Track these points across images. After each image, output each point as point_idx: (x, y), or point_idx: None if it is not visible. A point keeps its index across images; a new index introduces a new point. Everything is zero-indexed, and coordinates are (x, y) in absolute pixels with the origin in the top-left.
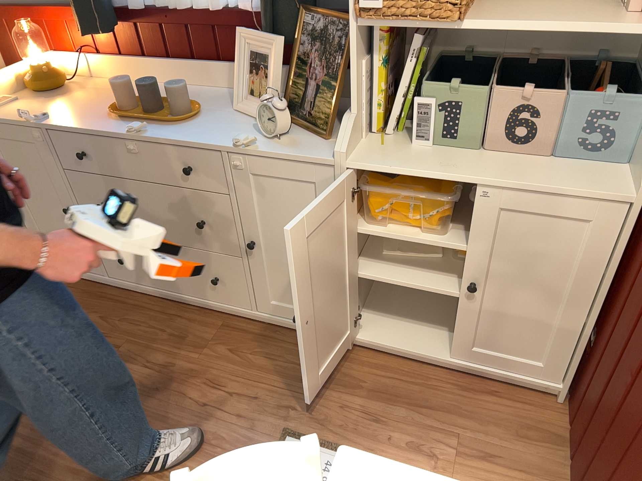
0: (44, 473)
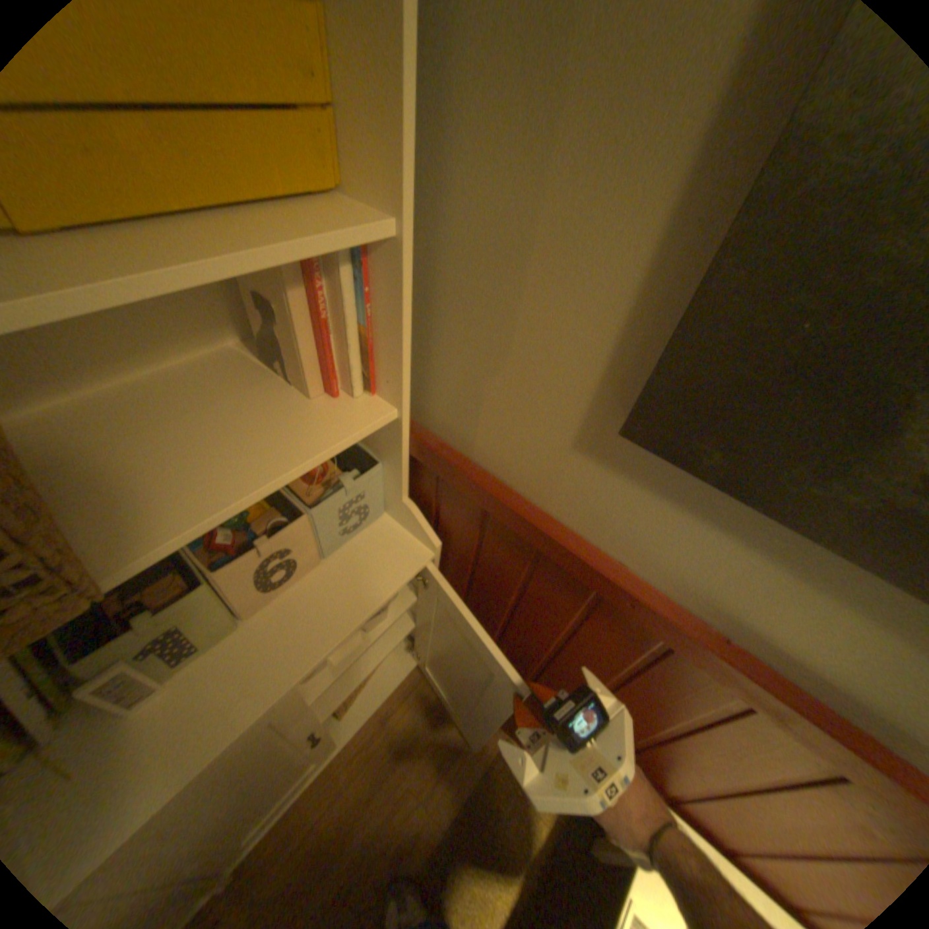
0: None
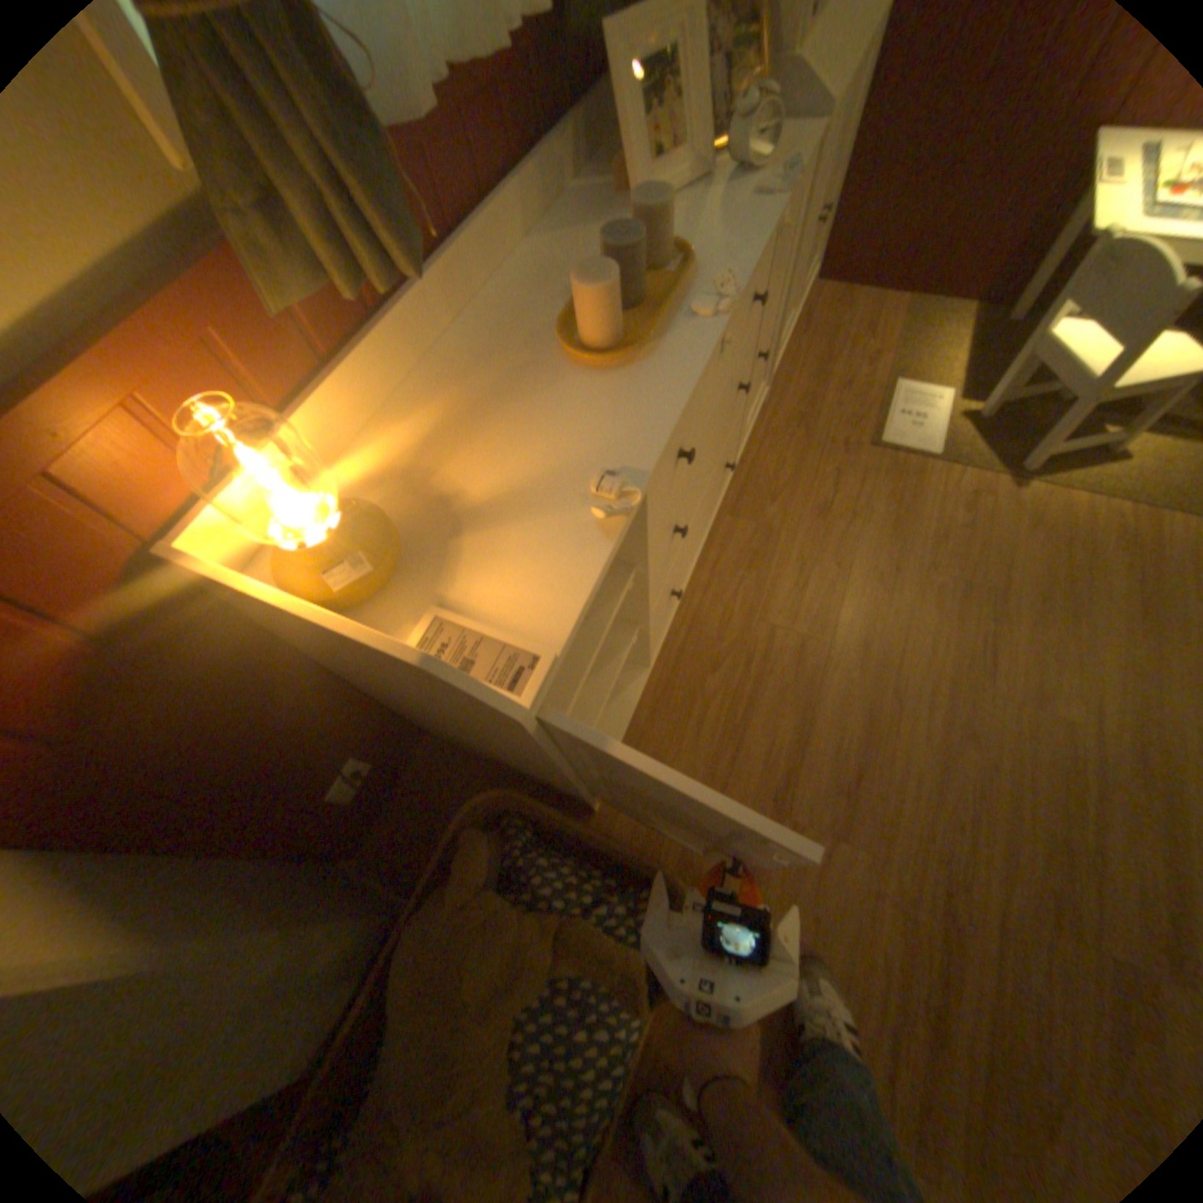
0: (977, 658)
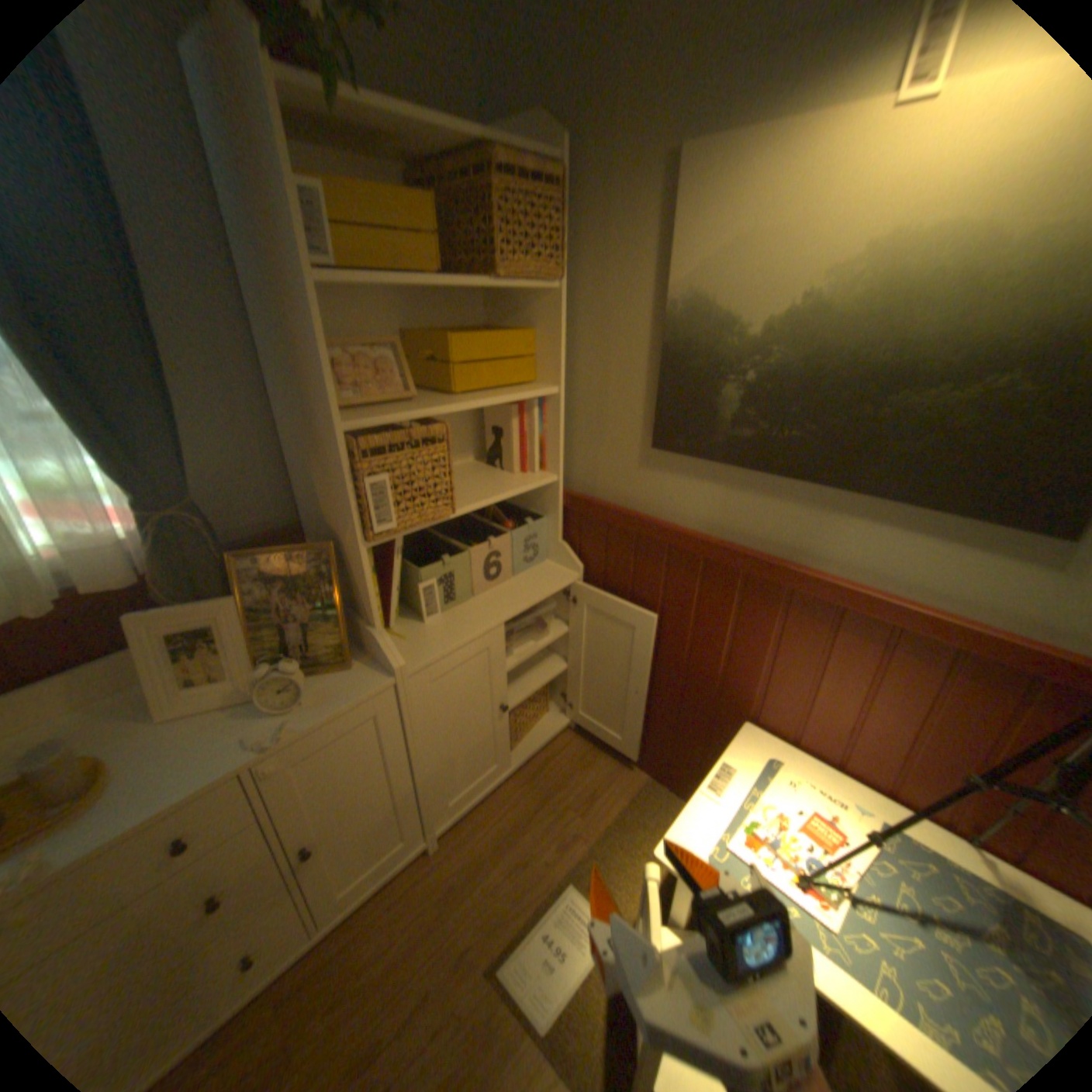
0: None
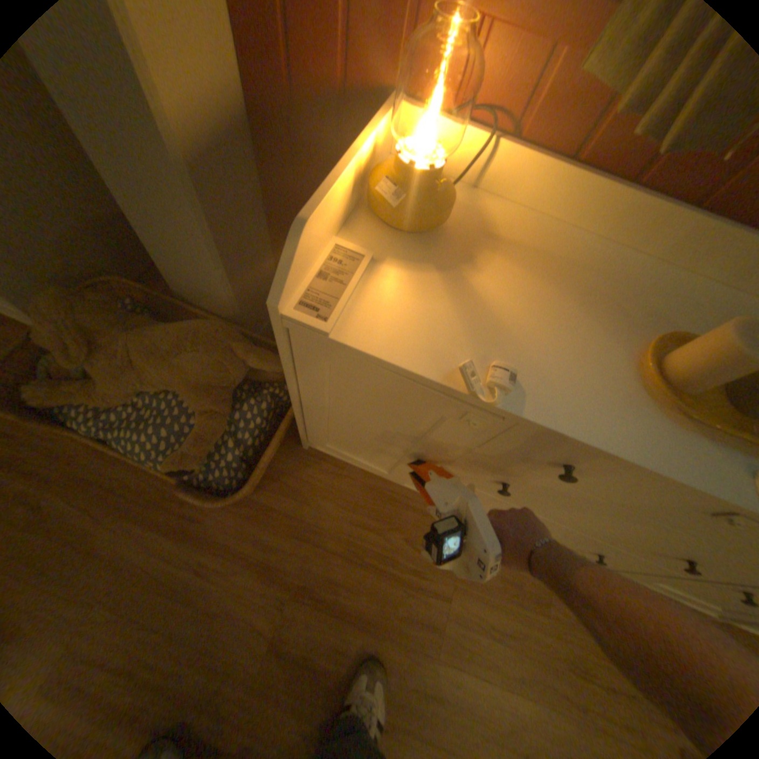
0: None
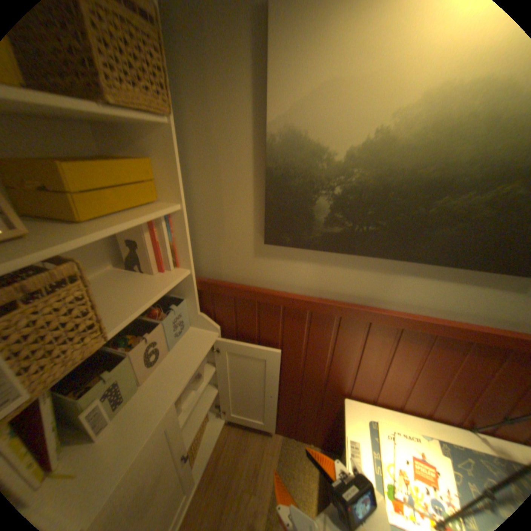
0: None
